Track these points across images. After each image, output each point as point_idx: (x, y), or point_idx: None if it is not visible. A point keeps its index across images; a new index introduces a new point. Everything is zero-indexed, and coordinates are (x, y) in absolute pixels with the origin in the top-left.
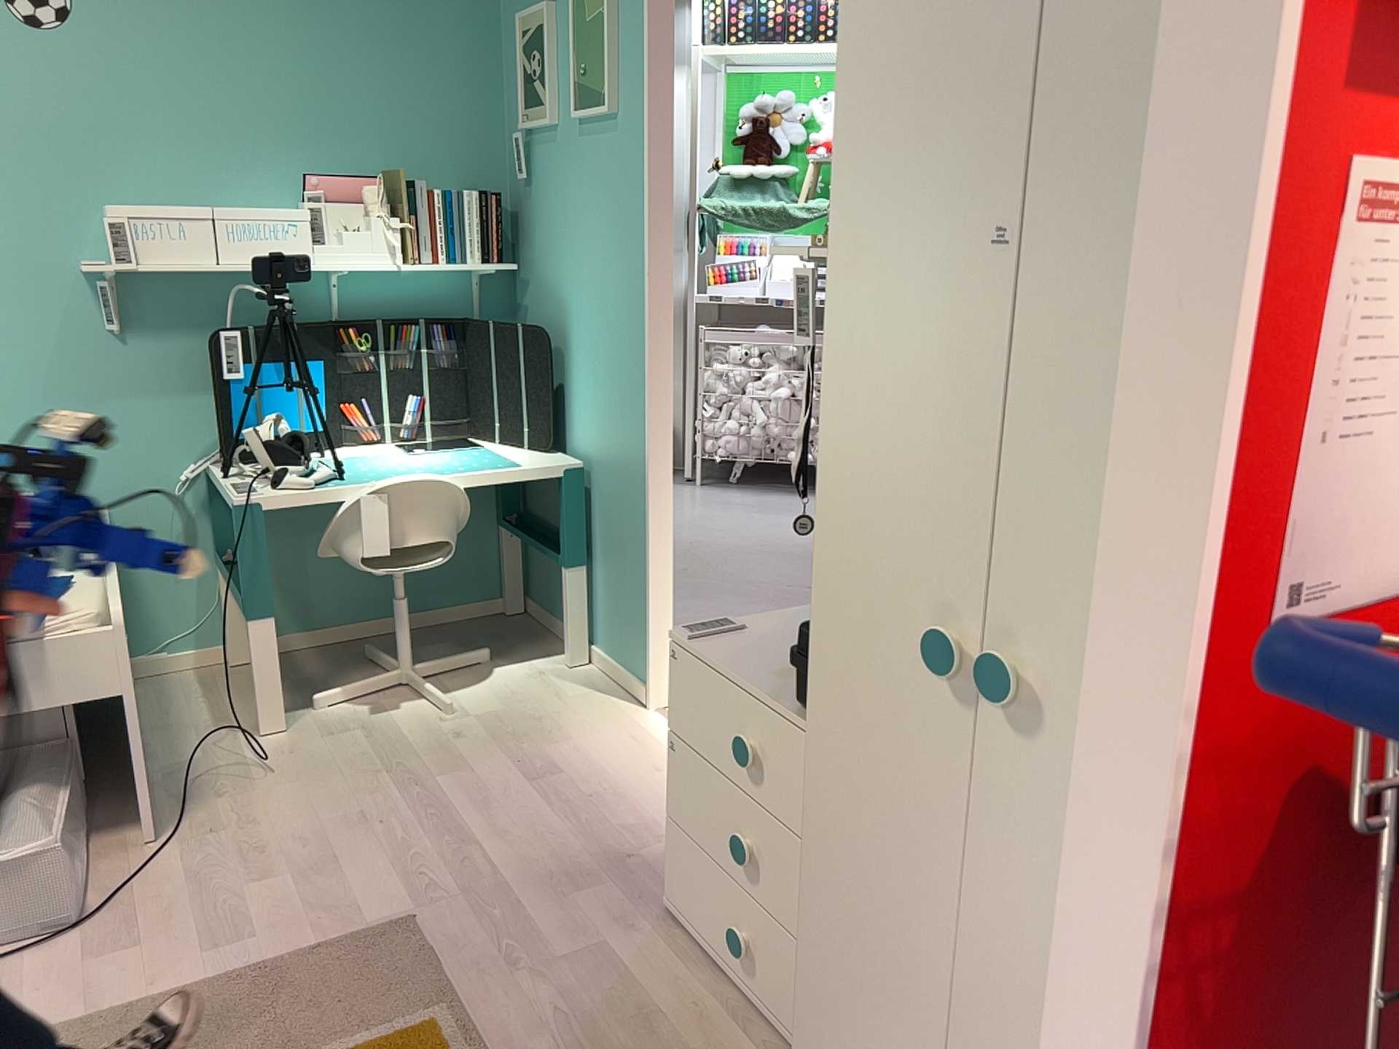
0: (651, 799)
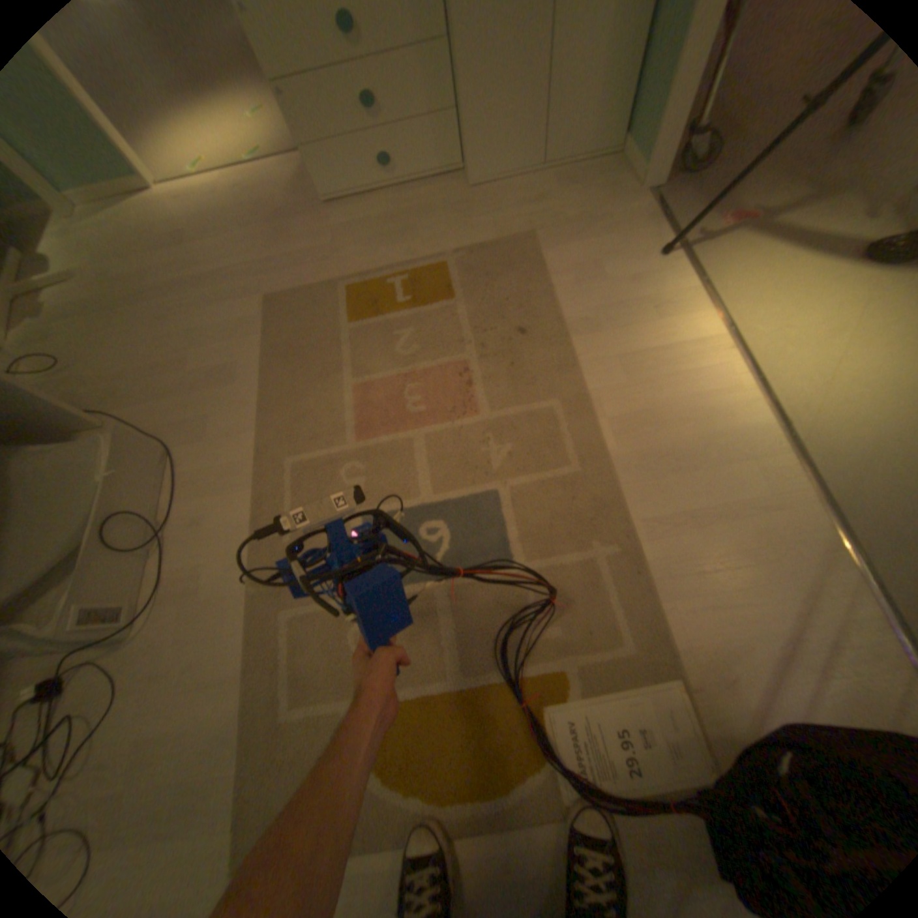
0: (232, 199)
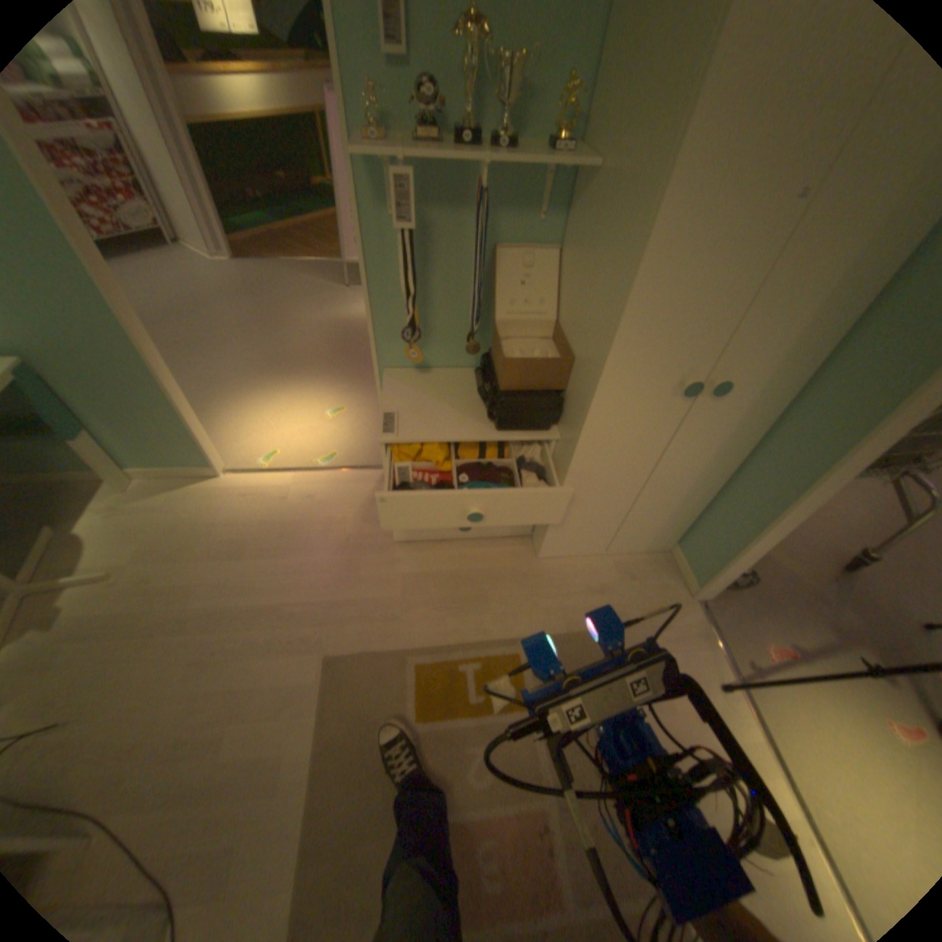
0: (306, 511)
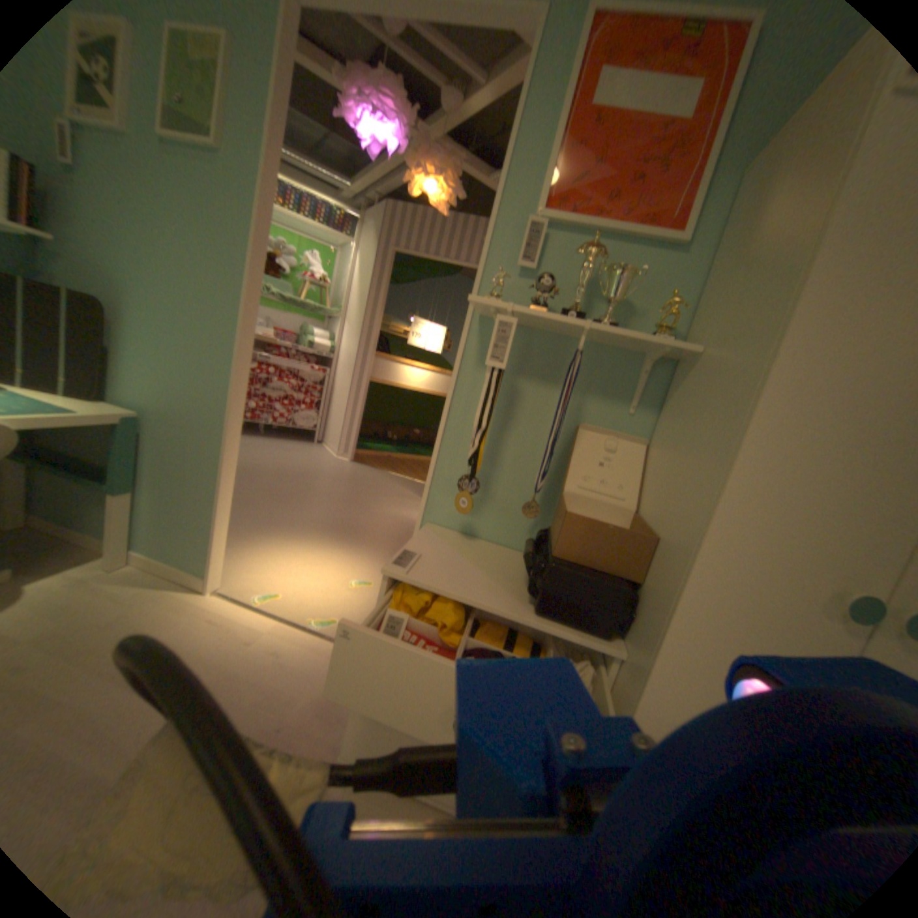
0: (259, 671)
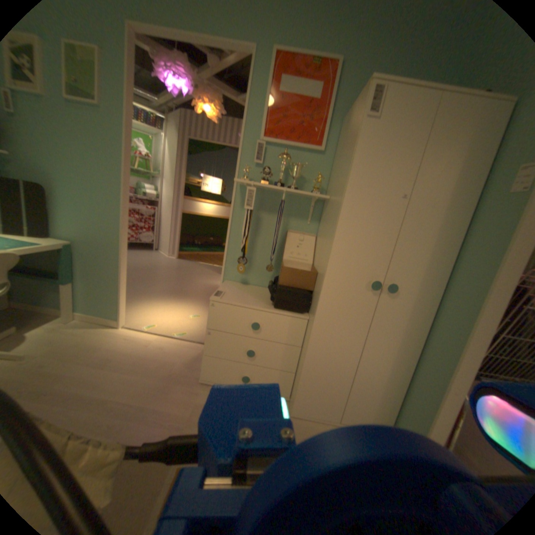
0: (155, 355)
